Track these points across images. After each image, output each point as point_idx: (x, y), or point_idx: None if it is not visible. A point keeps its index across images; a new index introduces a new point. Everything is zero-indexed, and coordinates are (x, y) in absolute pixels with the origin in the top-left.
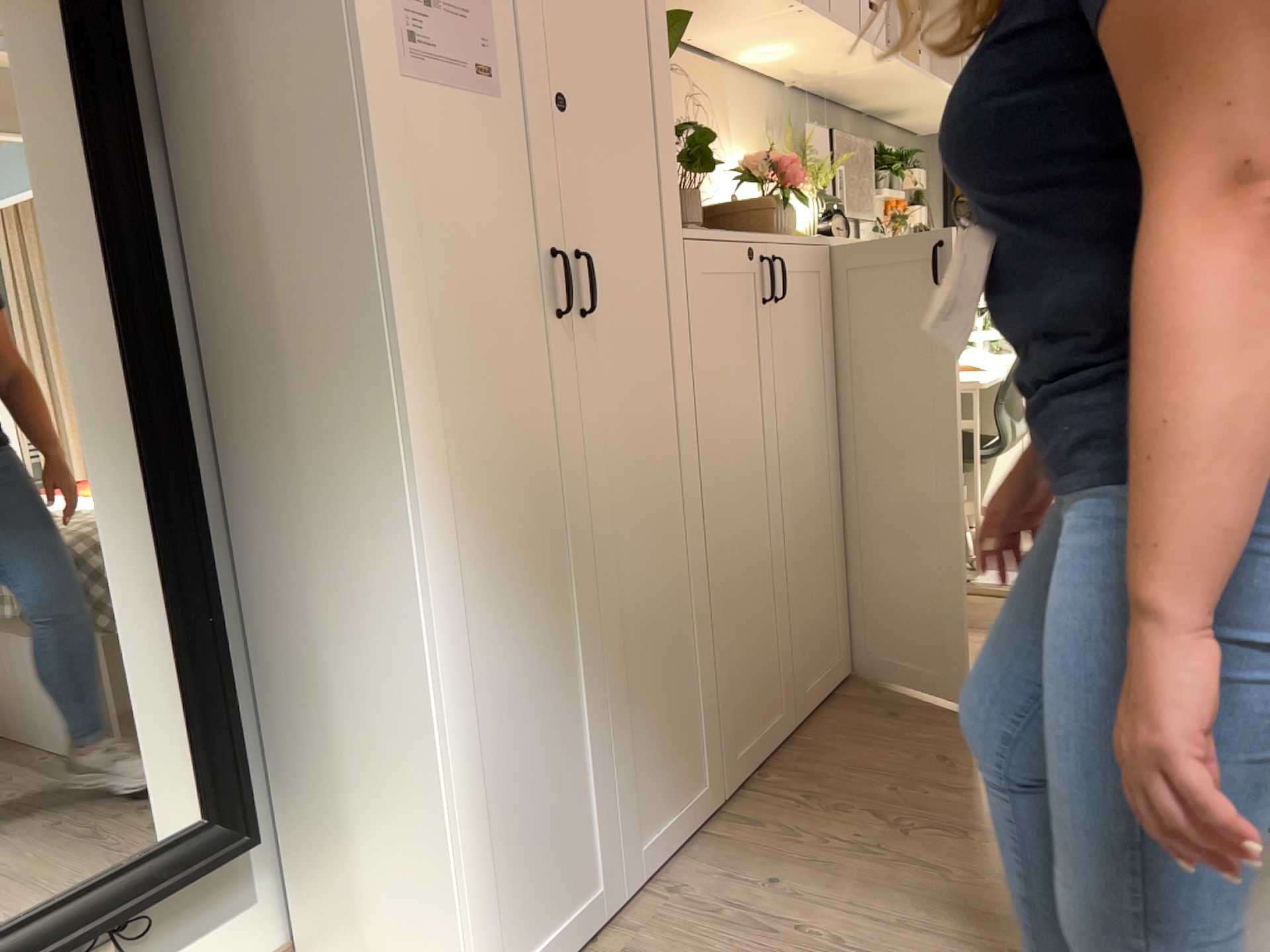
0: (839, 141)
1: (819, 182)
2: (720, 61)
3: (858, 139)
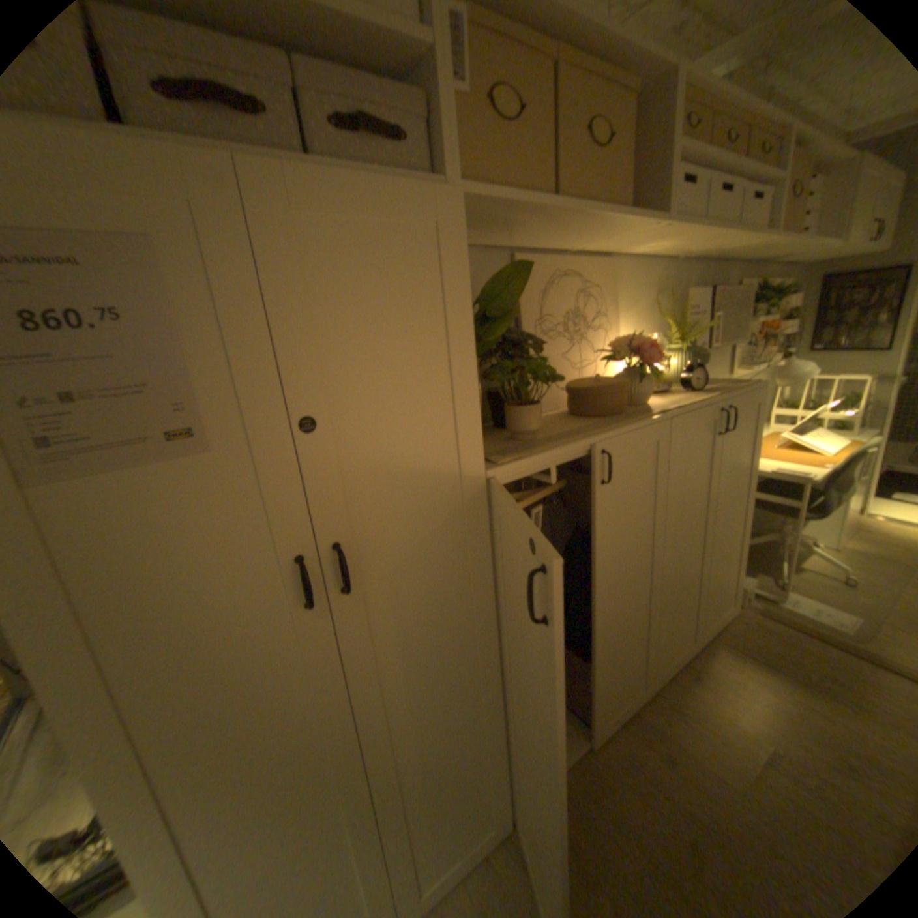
0: (727, 285)
1: (691, 336)
2: (614, 256)
3: (744, 282)
